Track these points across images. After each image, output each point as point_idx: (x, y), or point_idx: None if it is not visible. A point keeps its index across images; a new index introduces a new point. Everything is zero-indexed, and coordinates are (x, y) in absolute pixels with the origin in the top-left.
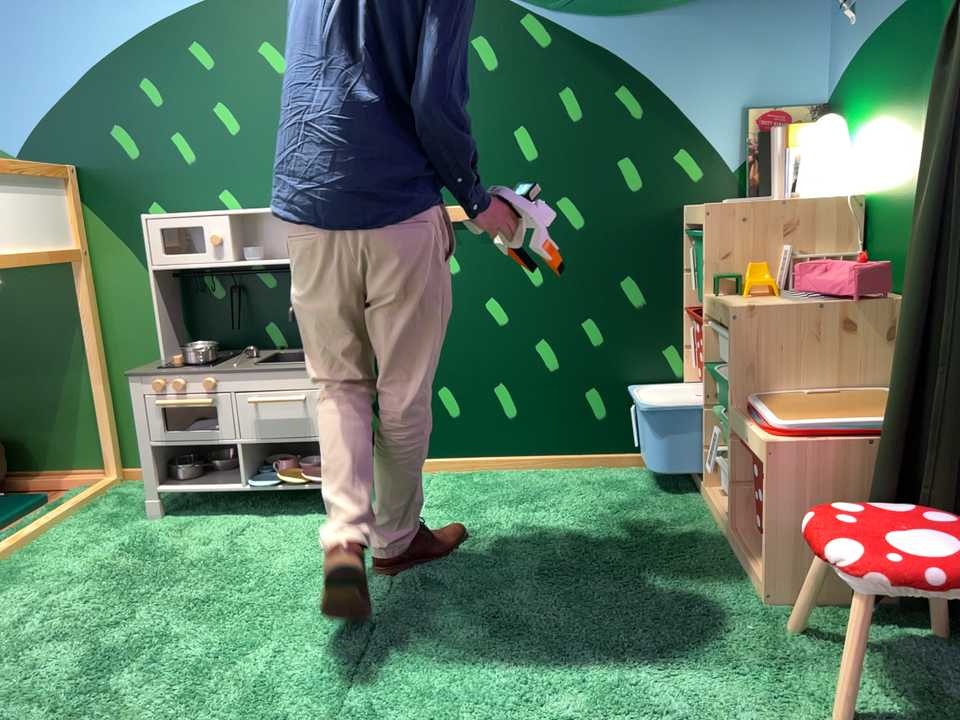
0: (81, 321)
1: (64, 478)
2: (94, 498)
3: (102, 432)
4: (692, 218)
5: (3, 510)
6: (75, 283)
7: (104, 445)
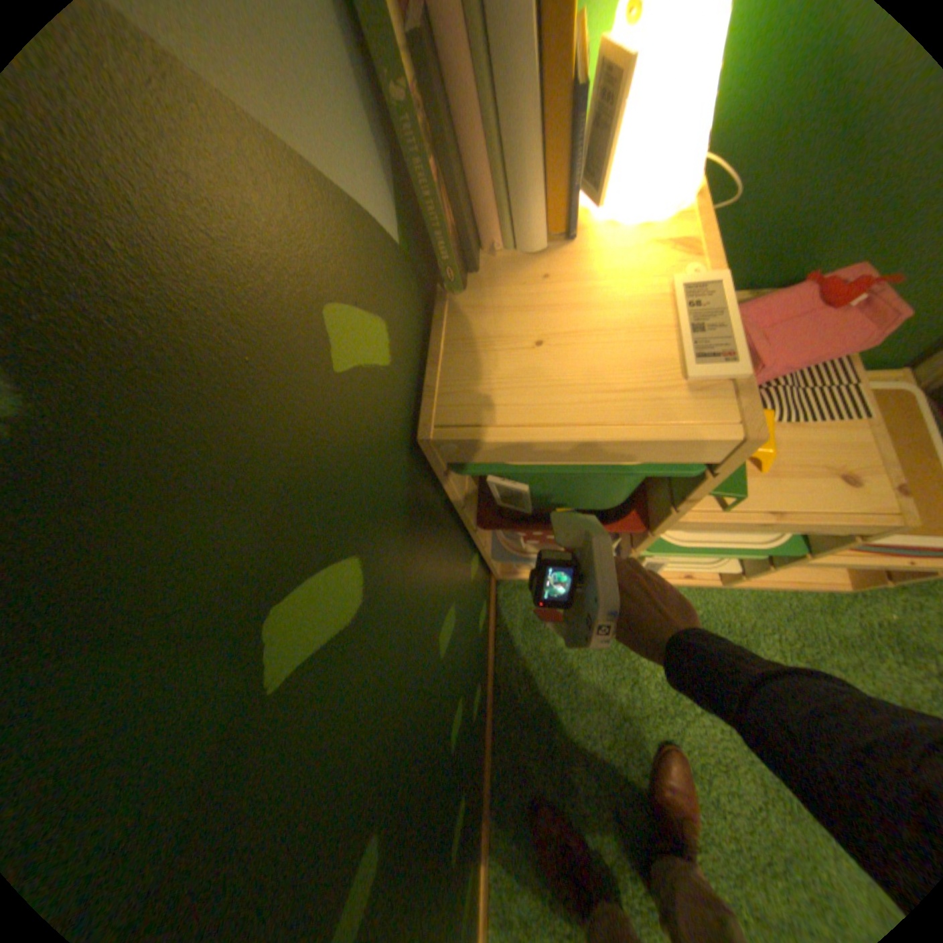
0: None
1: None
2: None
3: None
4: (552, 448)
5: None
6: None
7: None
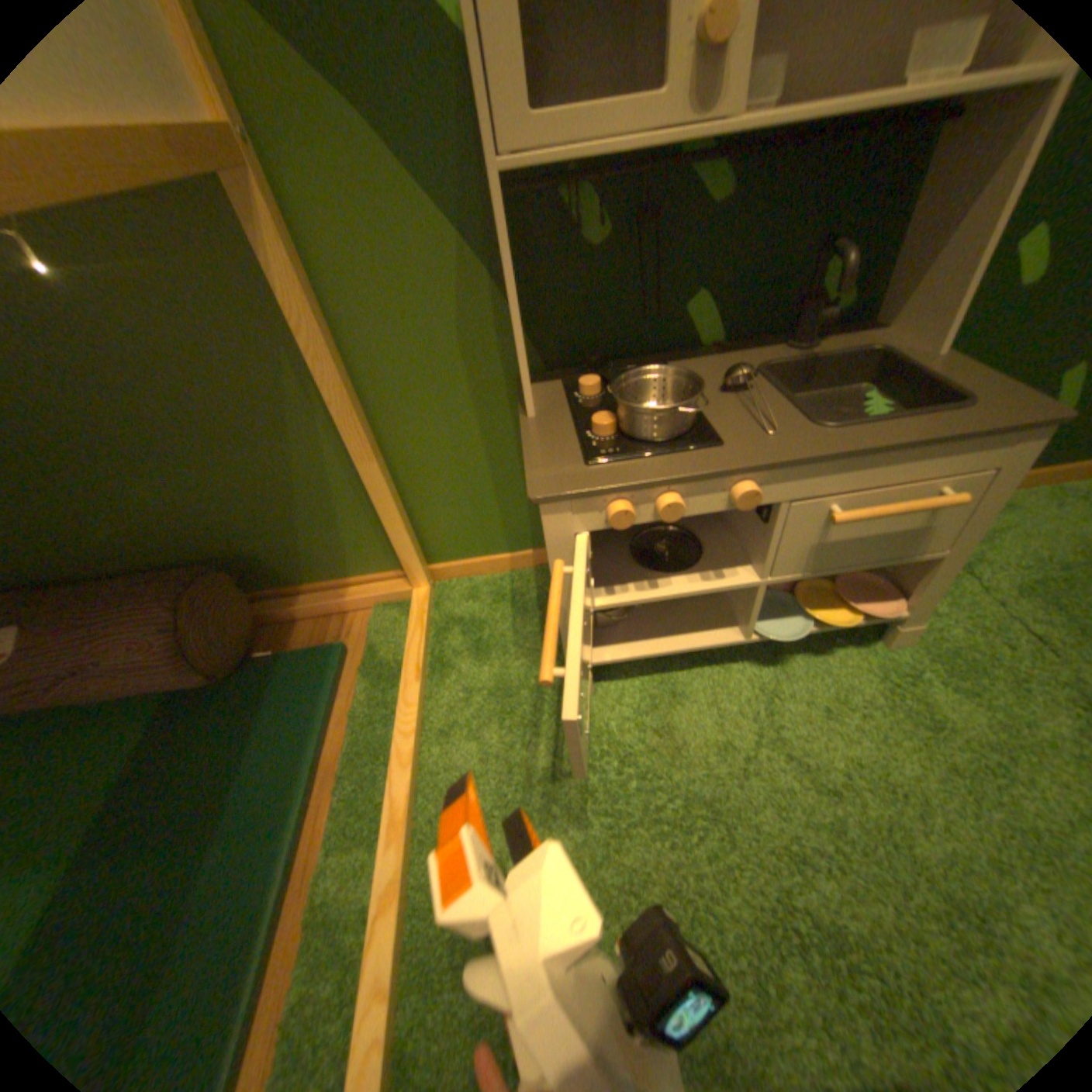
0: (290, 337)
1: (346, 597)
2: (431, 642)
3: (394, 533)
4: None
5: (300, 699)
6: (254, 242)
7: (402, 550)
